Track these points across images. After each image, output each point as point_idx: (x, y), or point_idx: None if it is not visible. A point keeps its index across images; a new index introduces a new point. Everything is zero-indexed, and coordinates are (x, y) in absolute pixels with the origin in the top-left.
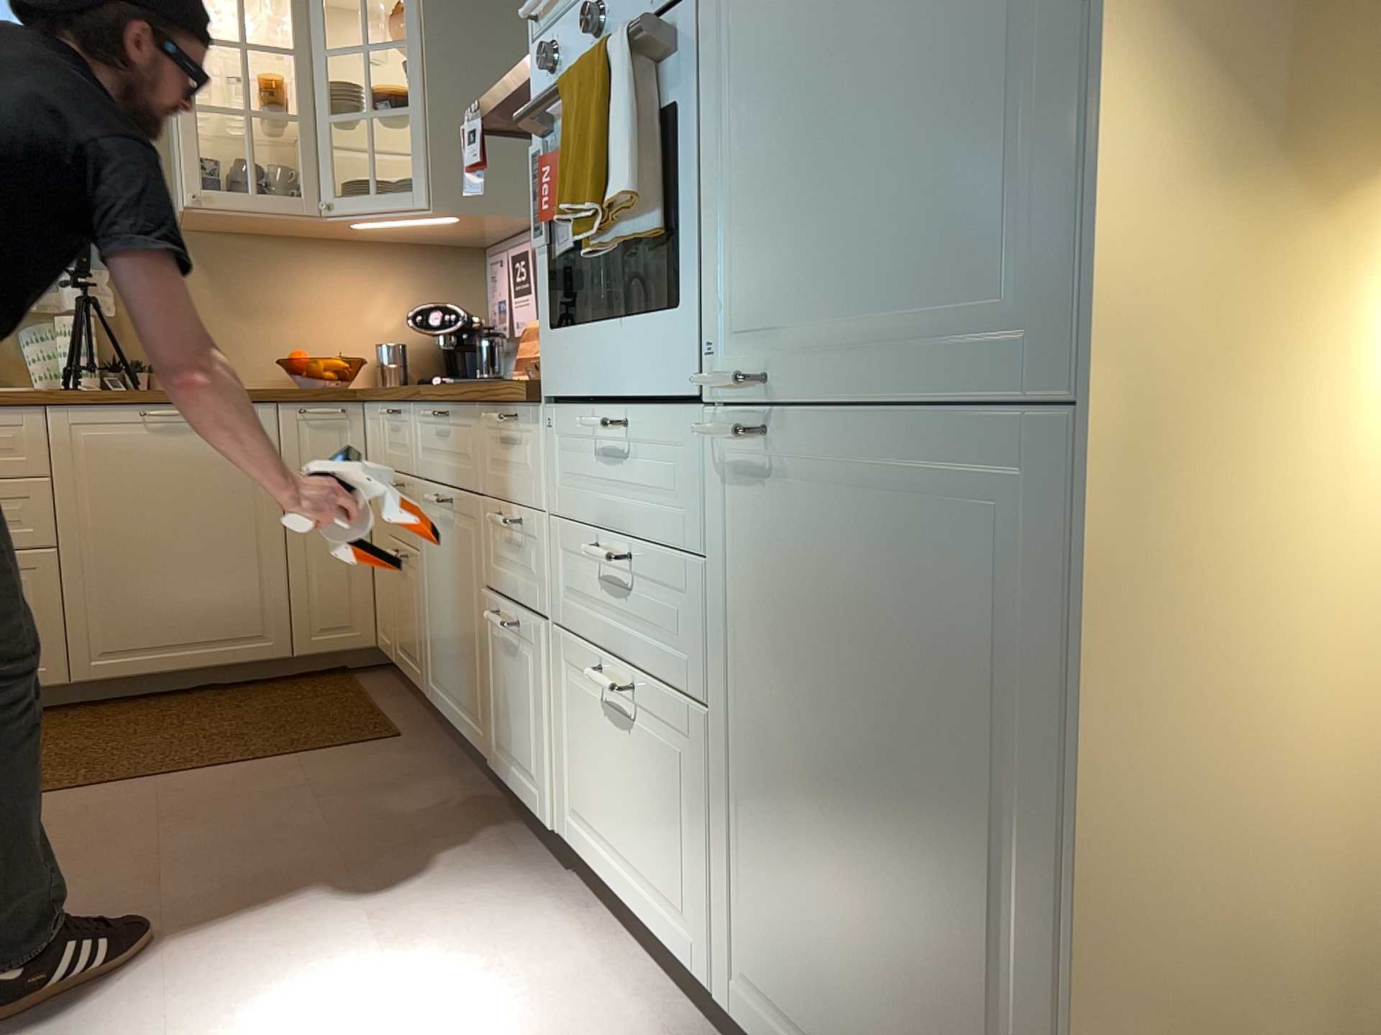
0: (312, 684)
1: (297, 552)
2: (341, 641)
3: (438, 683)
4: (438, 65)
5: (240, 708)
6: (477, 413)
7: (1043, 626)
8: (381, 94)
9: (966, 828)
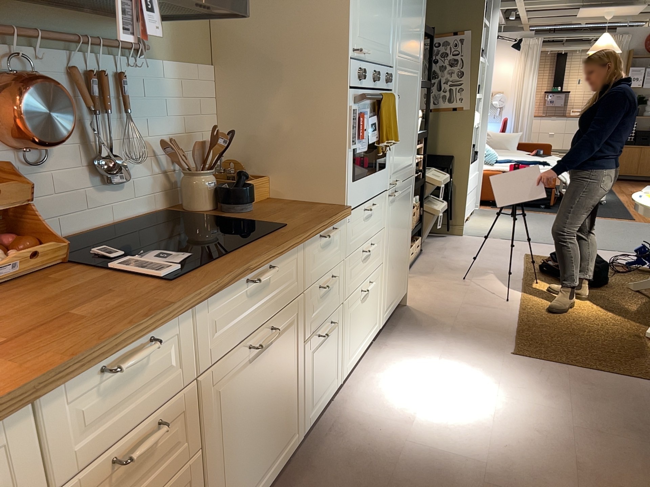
0: None
1: None
2: None
3: None
4: None
5: None
6: (304, 245)
7: (410, 202)
8: None
9: (405, 236)
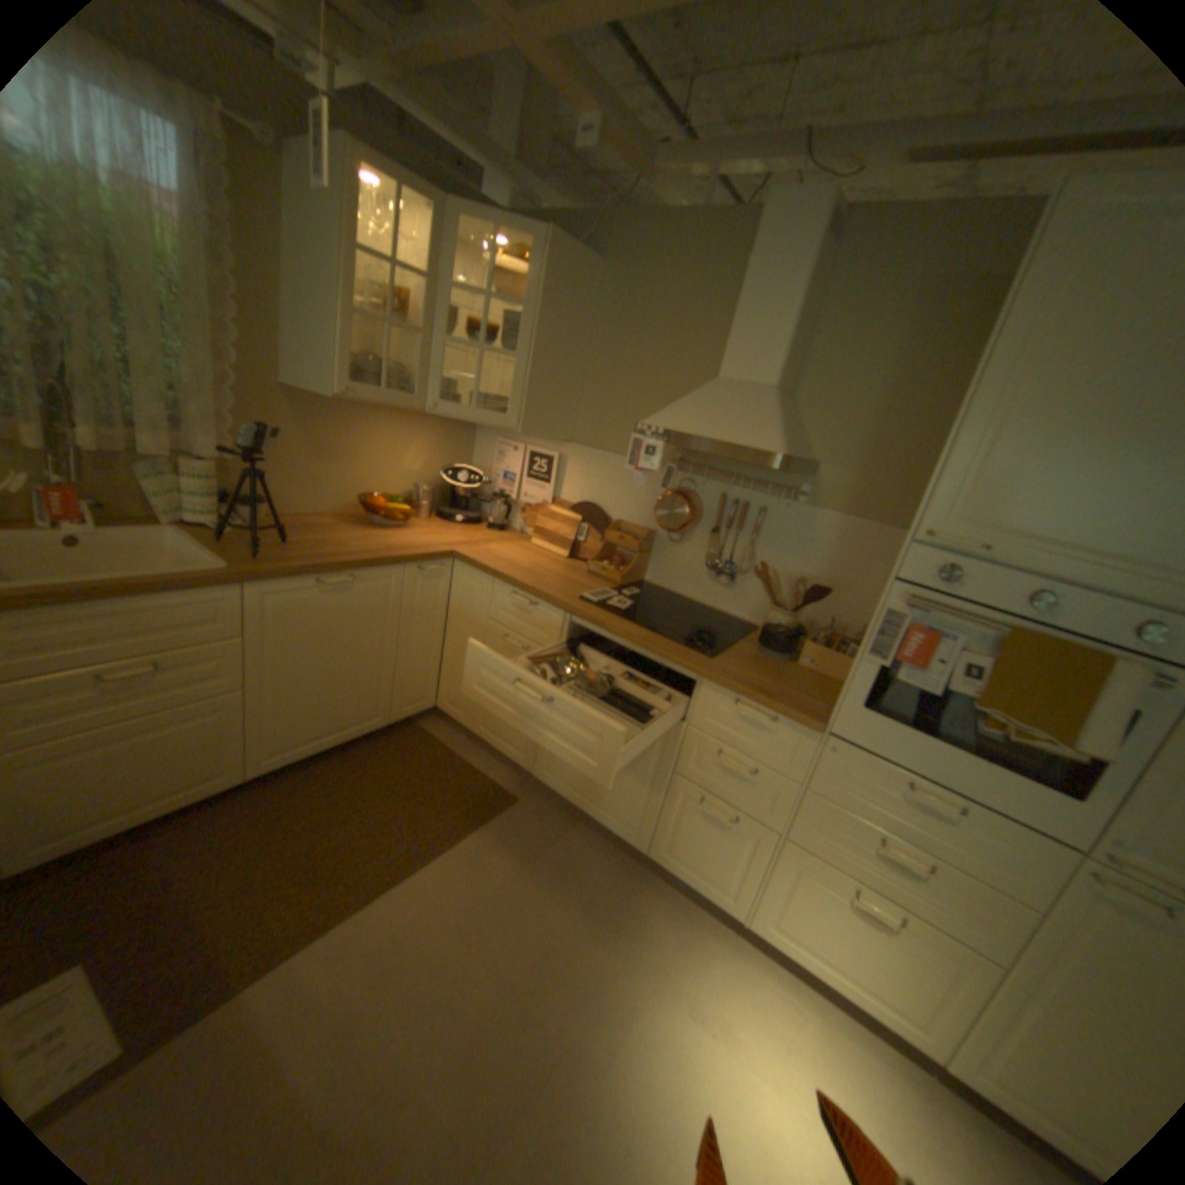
0: (401, 741)
1: (402, 663)
2: (417, 711)
3: (560, 779)
4: (541, 331)
5: (378, 779)
6: (700, 683)
7: None
8: (466, 319)
9: None
